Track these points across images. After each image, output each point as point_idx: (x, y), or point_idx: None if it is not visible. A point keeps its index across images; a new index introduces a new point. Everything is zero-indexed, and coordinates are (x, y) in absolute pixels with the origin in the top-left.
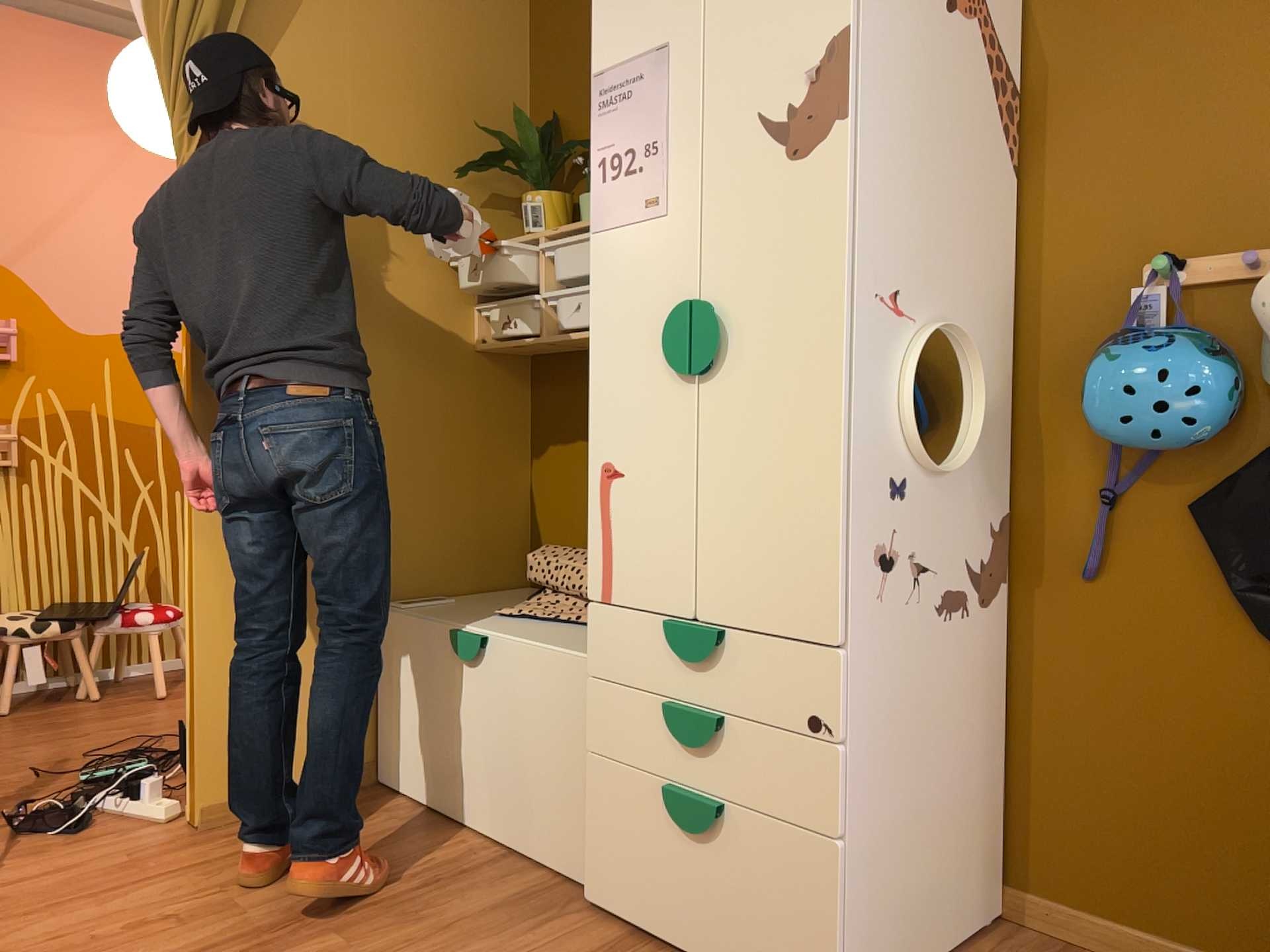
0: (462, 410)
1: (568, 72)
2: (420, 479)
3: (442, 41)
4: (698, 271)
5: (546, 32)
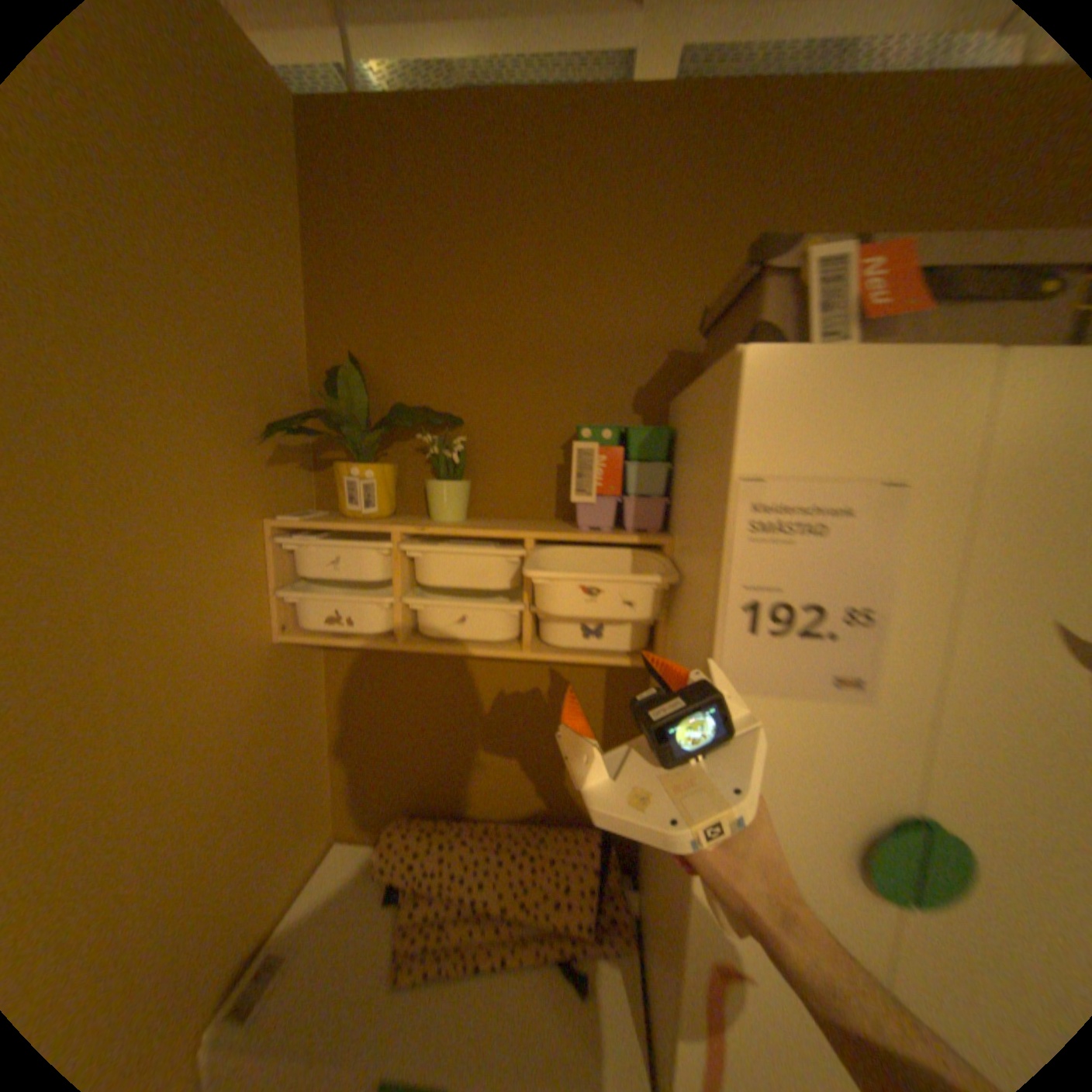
0: (268, 719)
1: (374, 308)
2: (230, 838)
3: (203, 225)
4: (925, 785)
5: (331, 244)
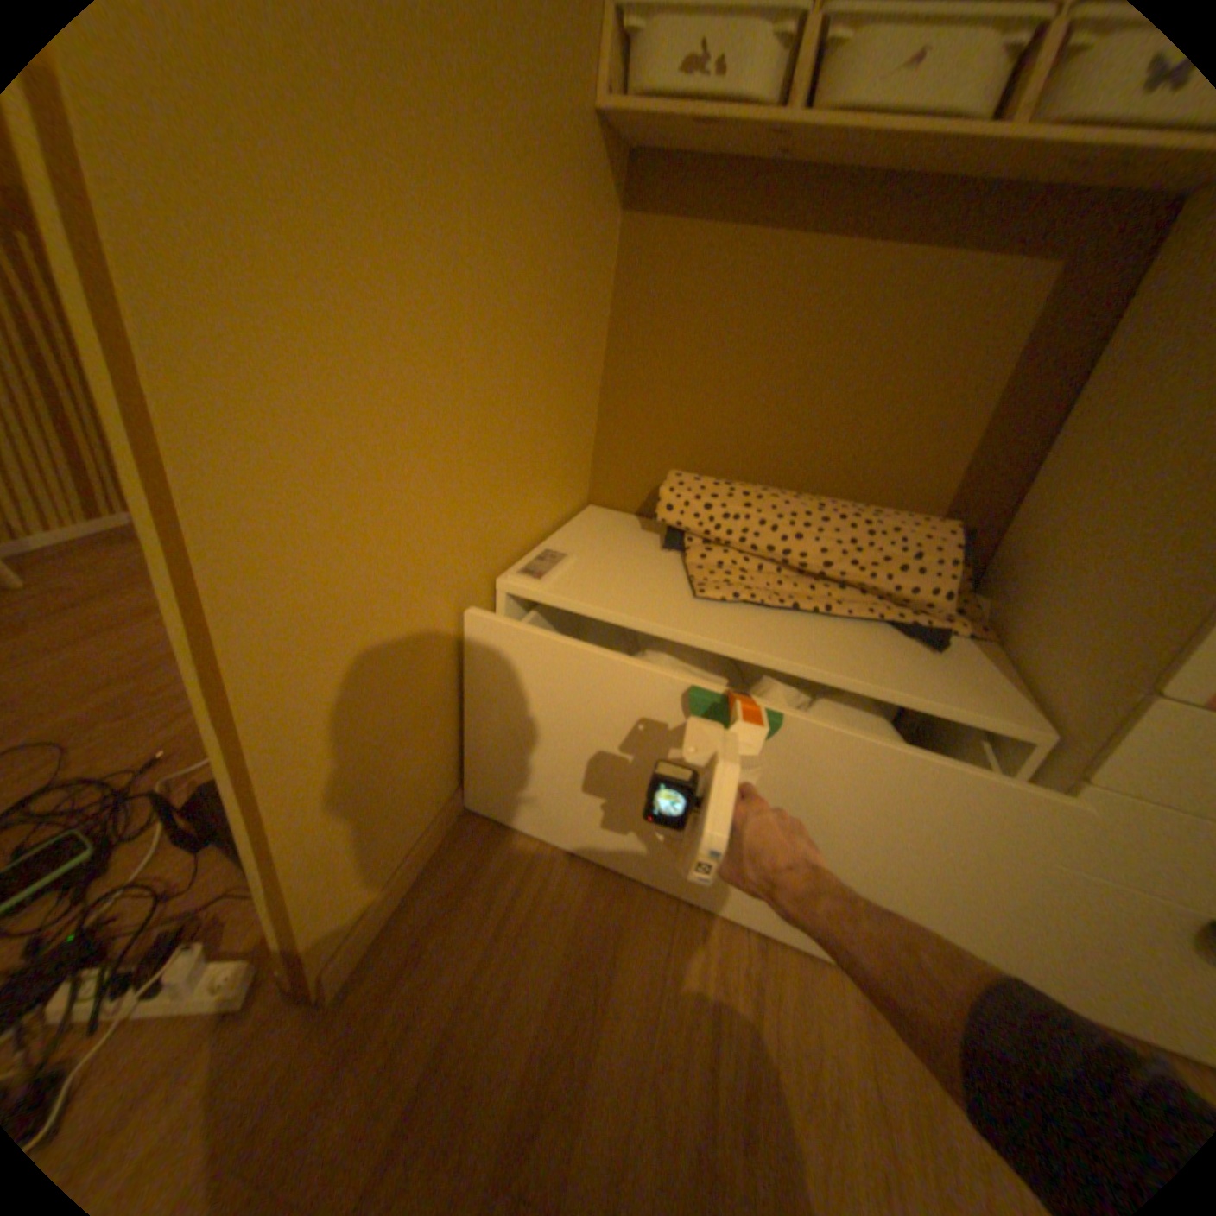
0: (574, 237)
1: None
2: (532, 366)
3: None
4: None
5: None
